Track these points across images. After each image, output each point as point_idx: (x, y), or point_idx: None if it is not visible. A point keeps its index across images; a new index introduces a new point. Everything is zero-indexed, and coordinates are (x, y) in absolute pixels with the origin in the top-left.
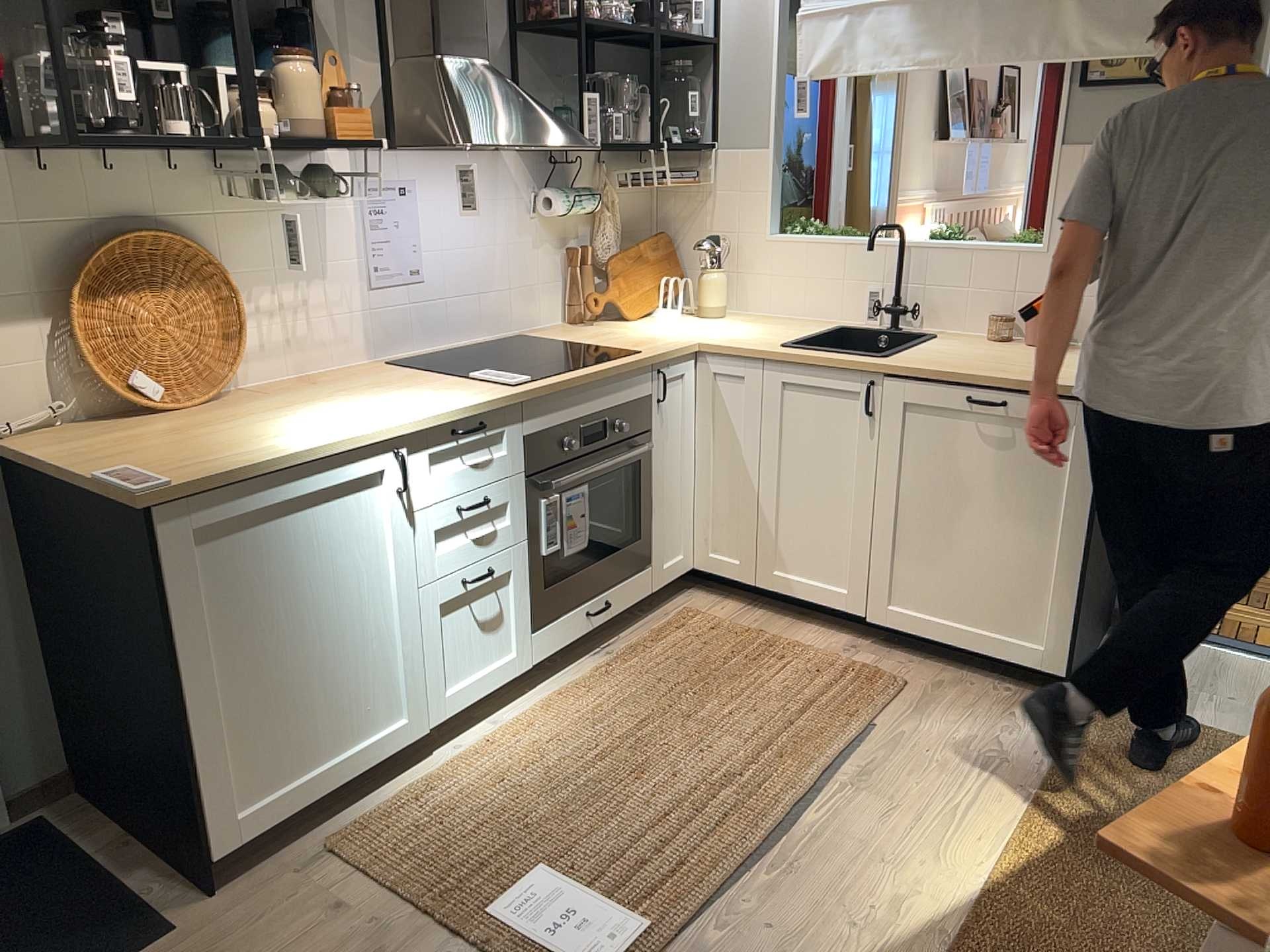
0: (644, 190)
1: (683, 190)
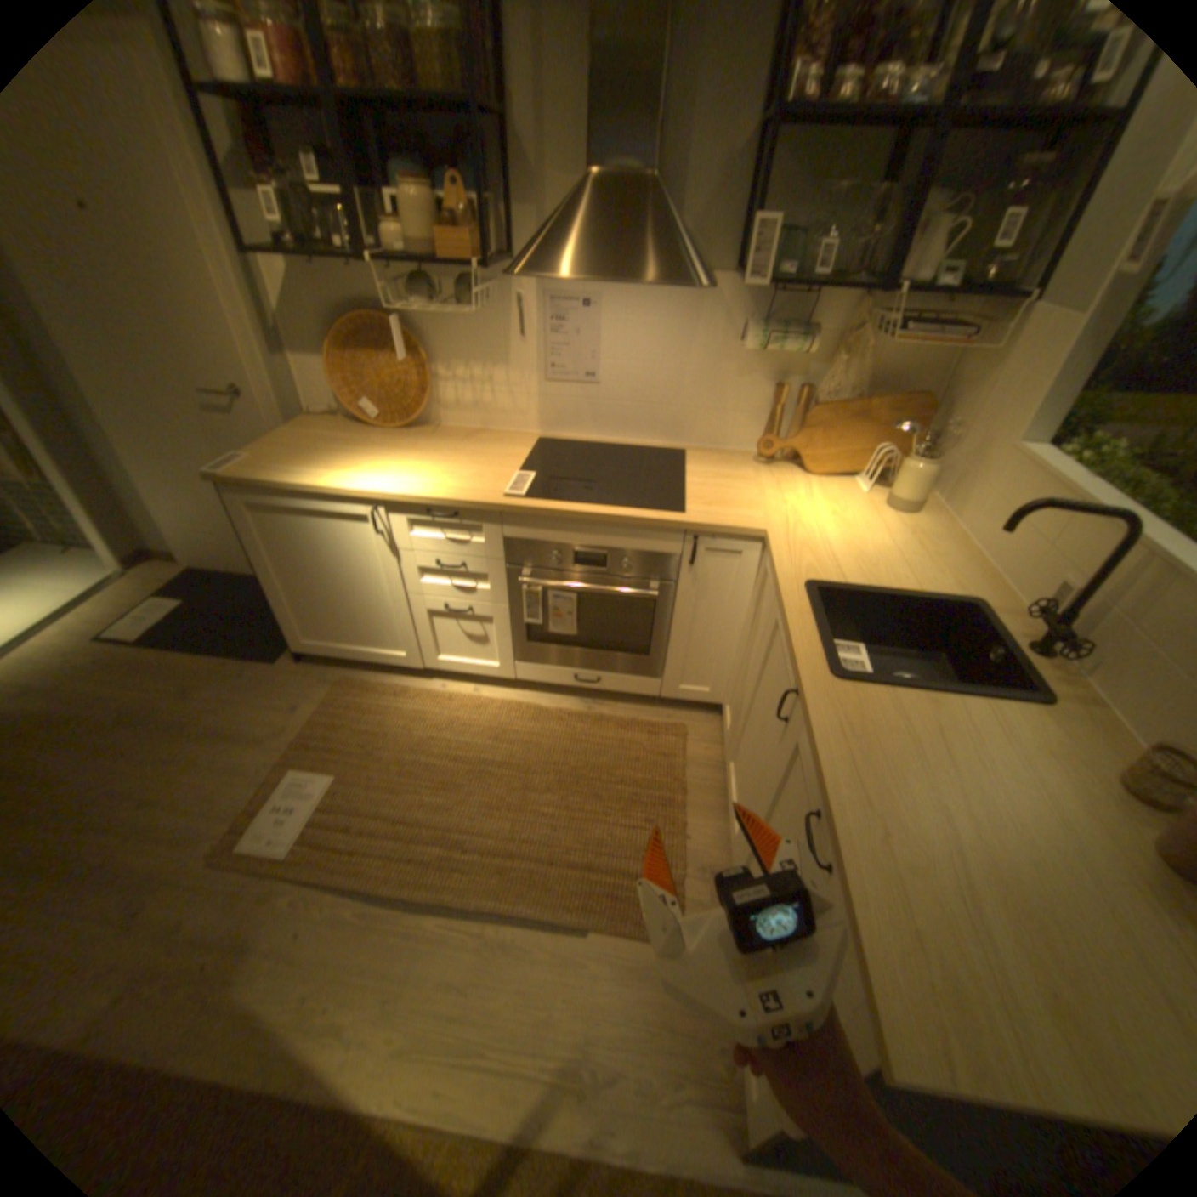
0: (944, 336)
1: (985, 346)
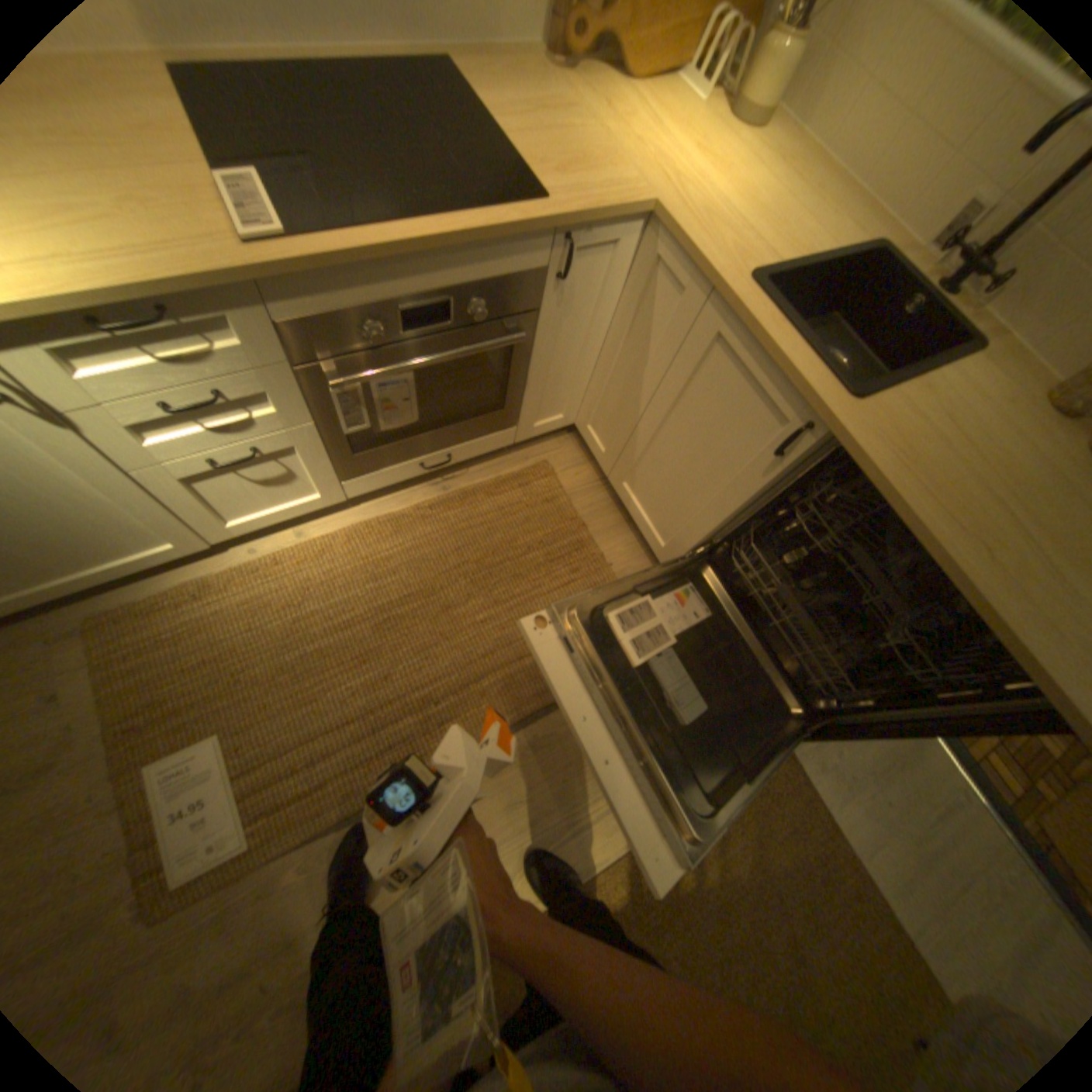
0: None
1: None
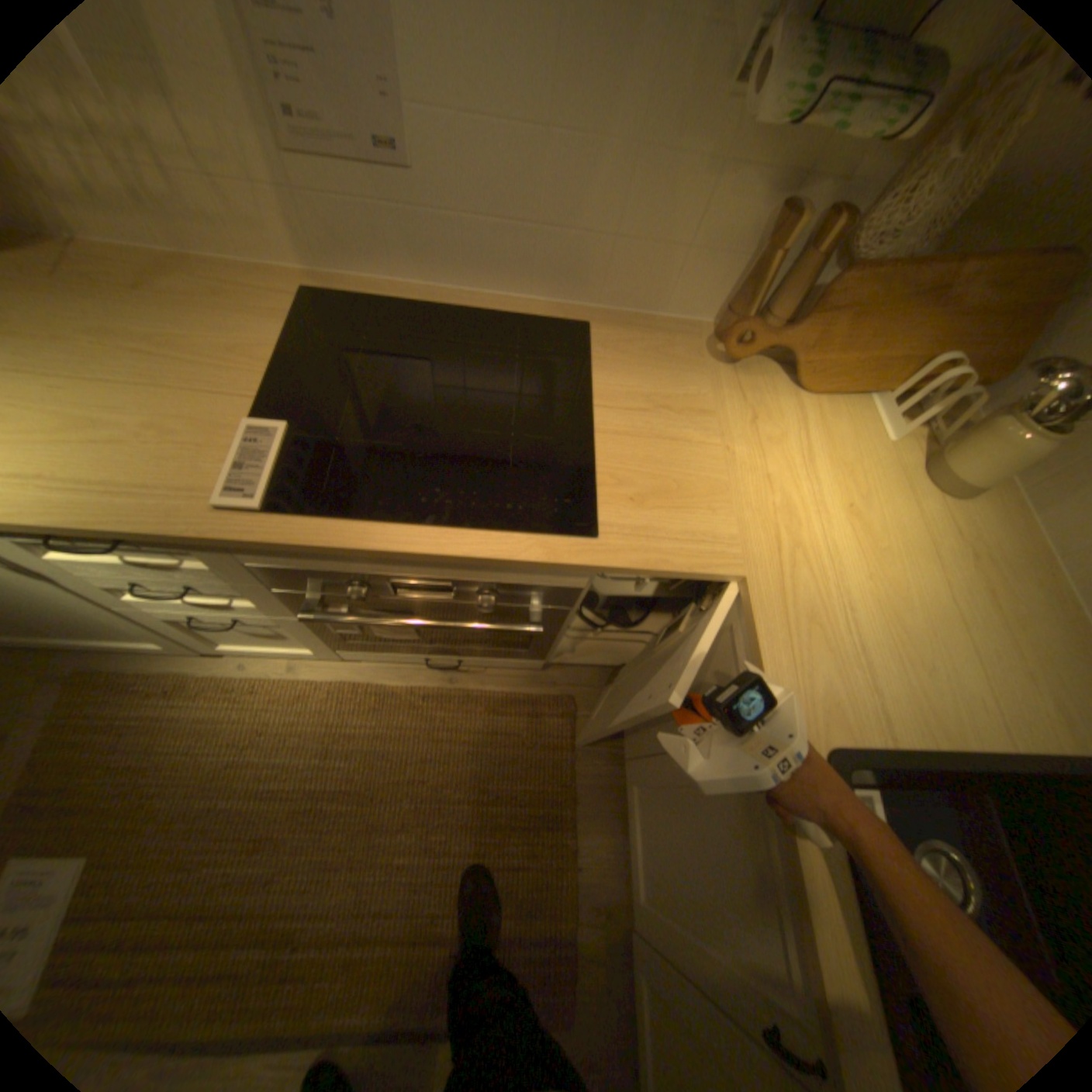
0: None
1: None
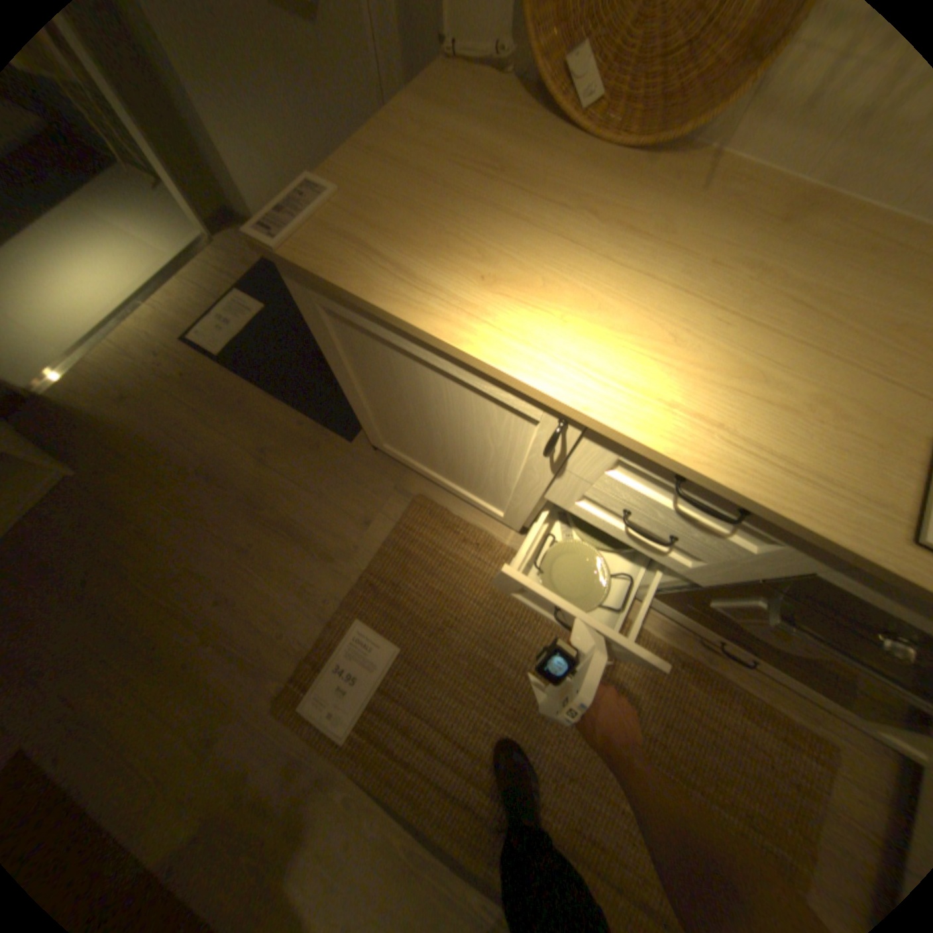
0: None
1: None
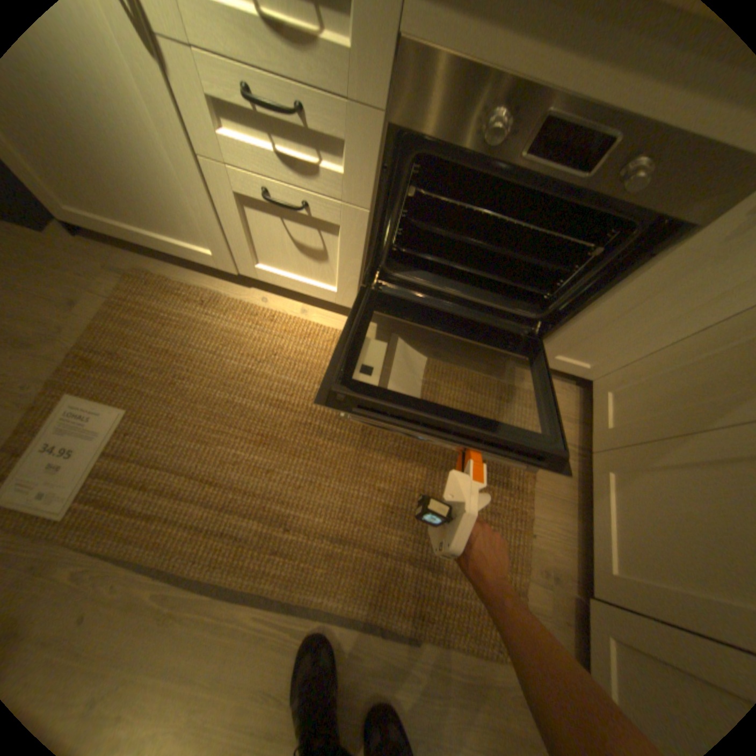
0: None
1: None
